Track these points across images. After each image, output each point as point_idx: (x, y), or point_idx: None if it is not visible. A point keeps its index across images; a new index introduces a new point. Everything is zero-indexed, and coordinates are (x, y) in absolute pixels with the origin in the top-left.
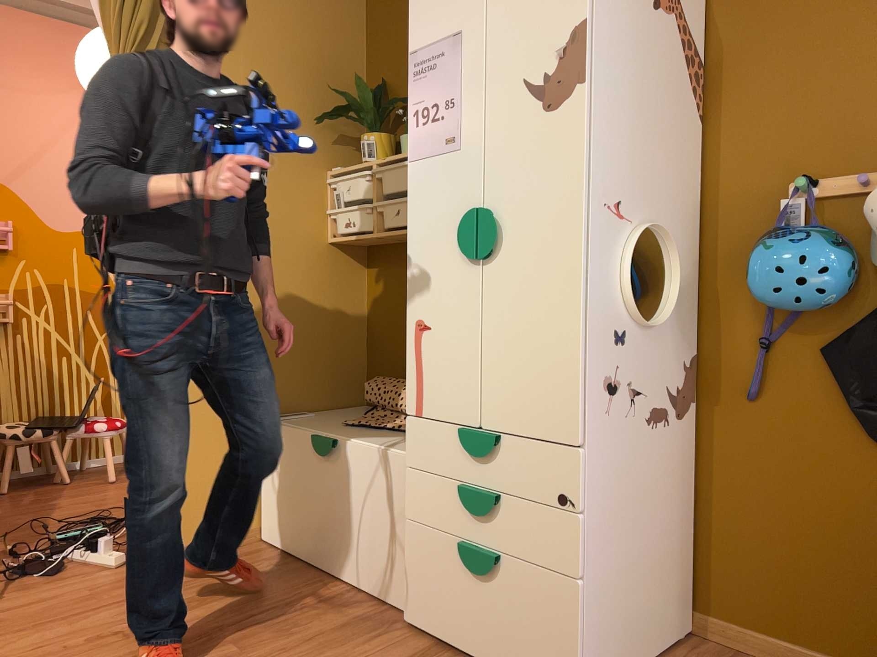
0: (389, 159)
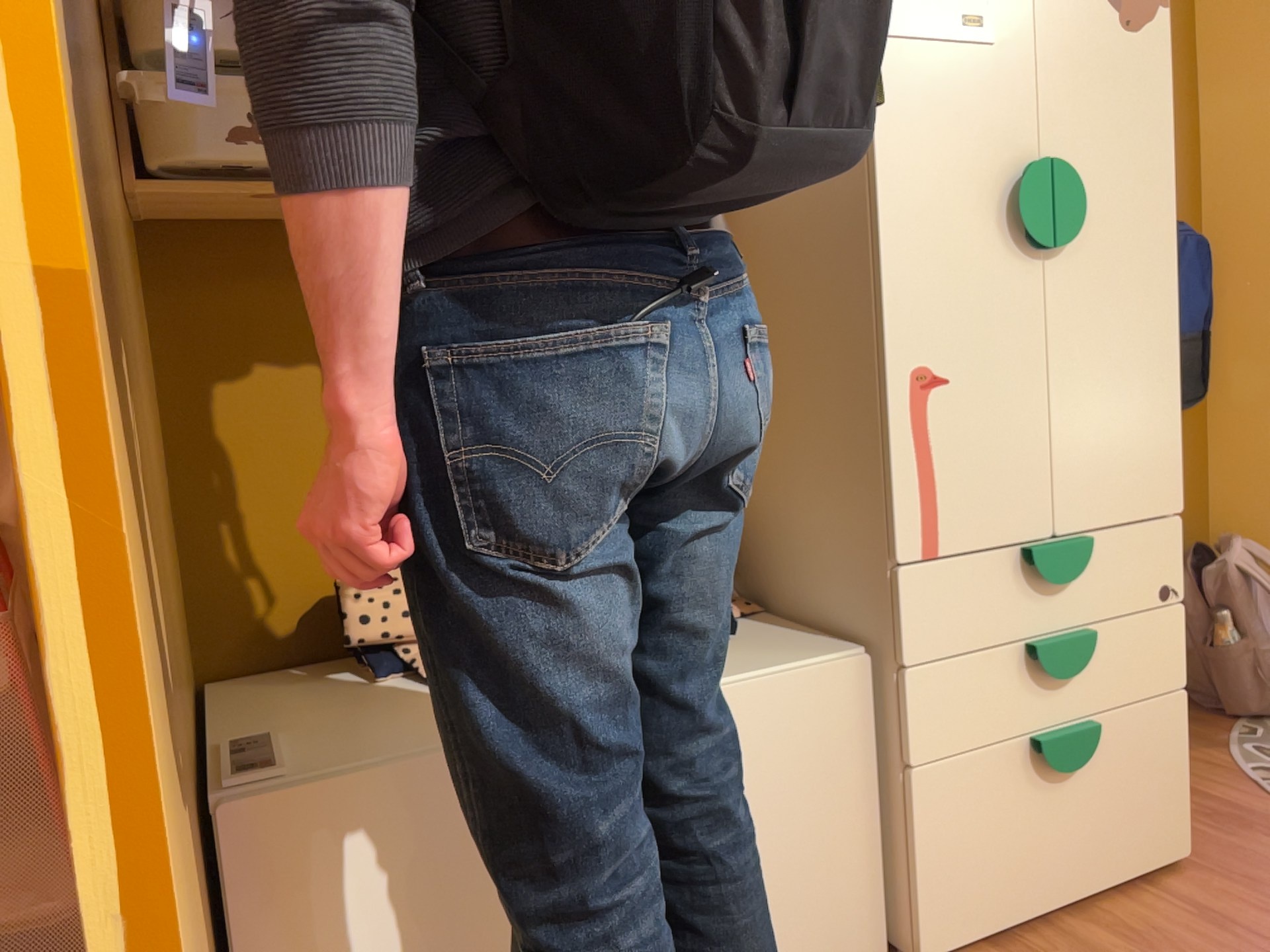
0: None
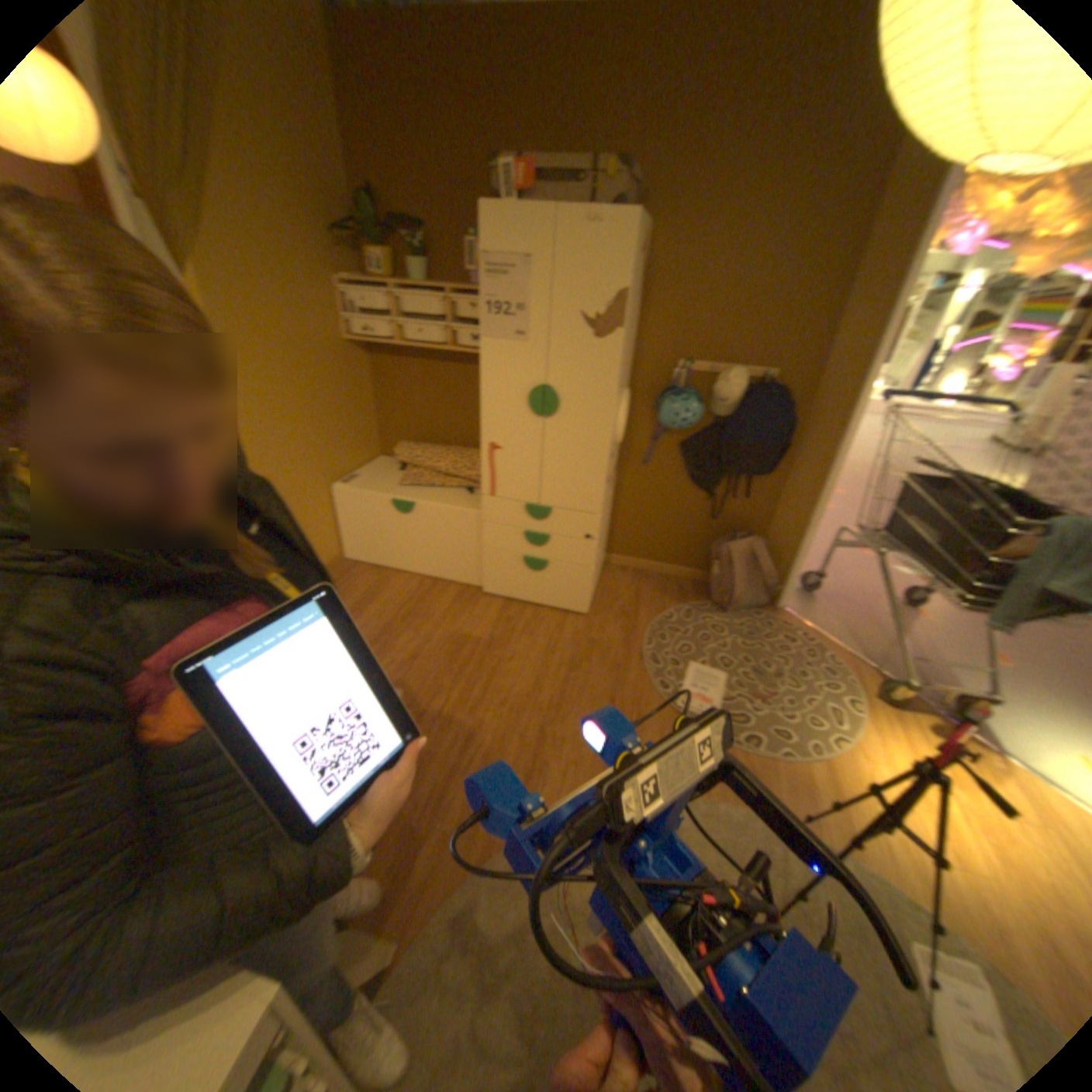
0: (393, 273)
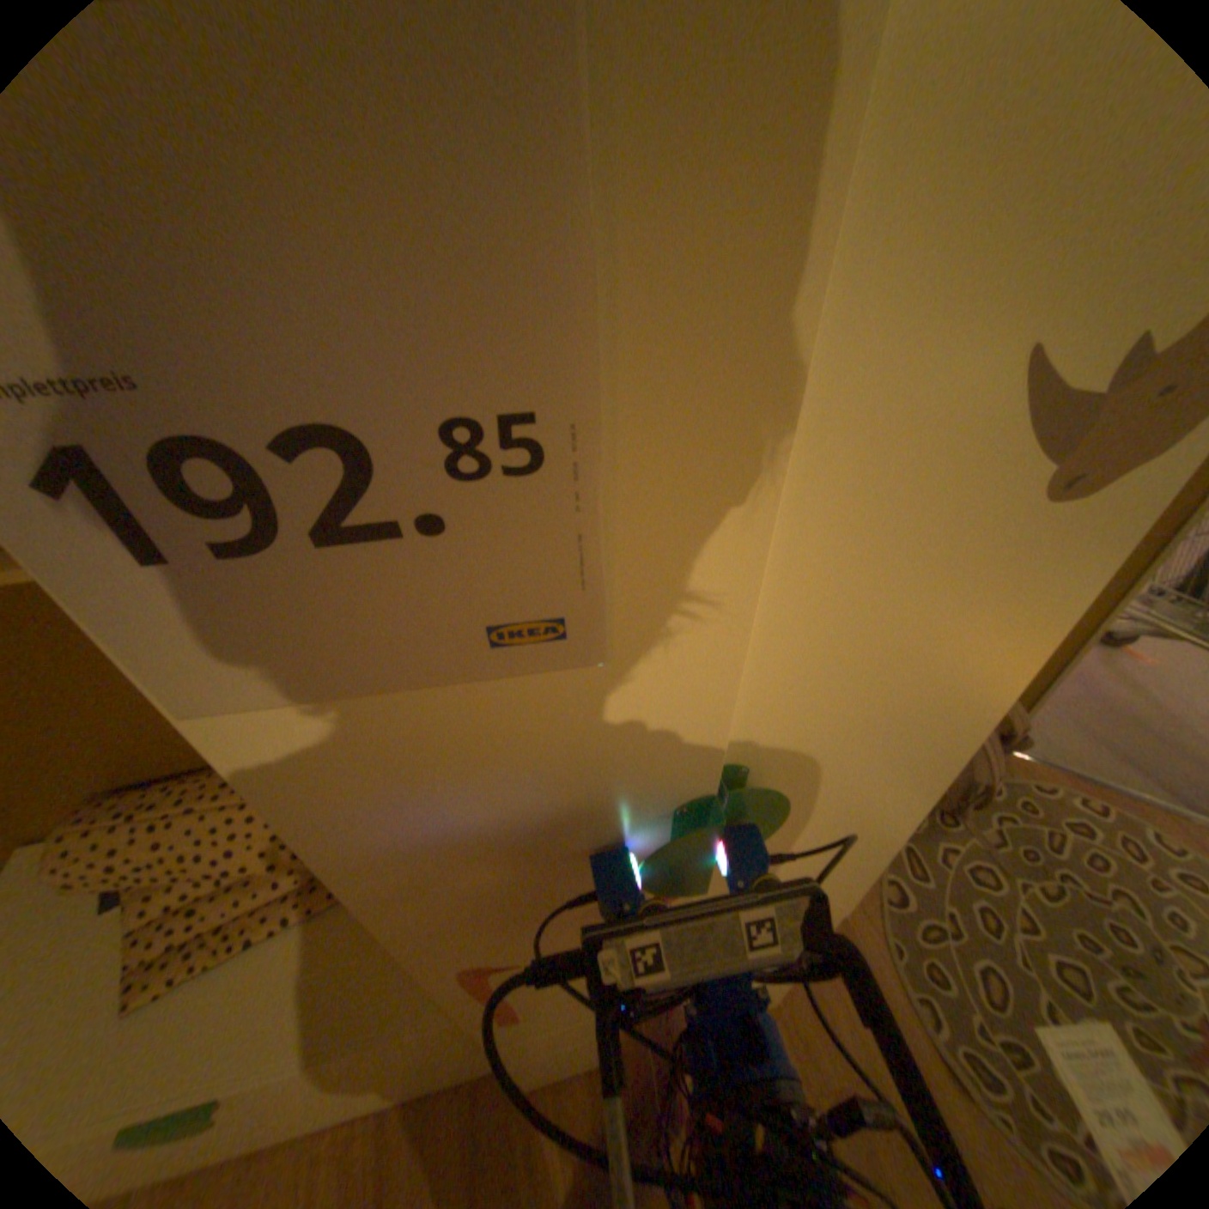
0: None
